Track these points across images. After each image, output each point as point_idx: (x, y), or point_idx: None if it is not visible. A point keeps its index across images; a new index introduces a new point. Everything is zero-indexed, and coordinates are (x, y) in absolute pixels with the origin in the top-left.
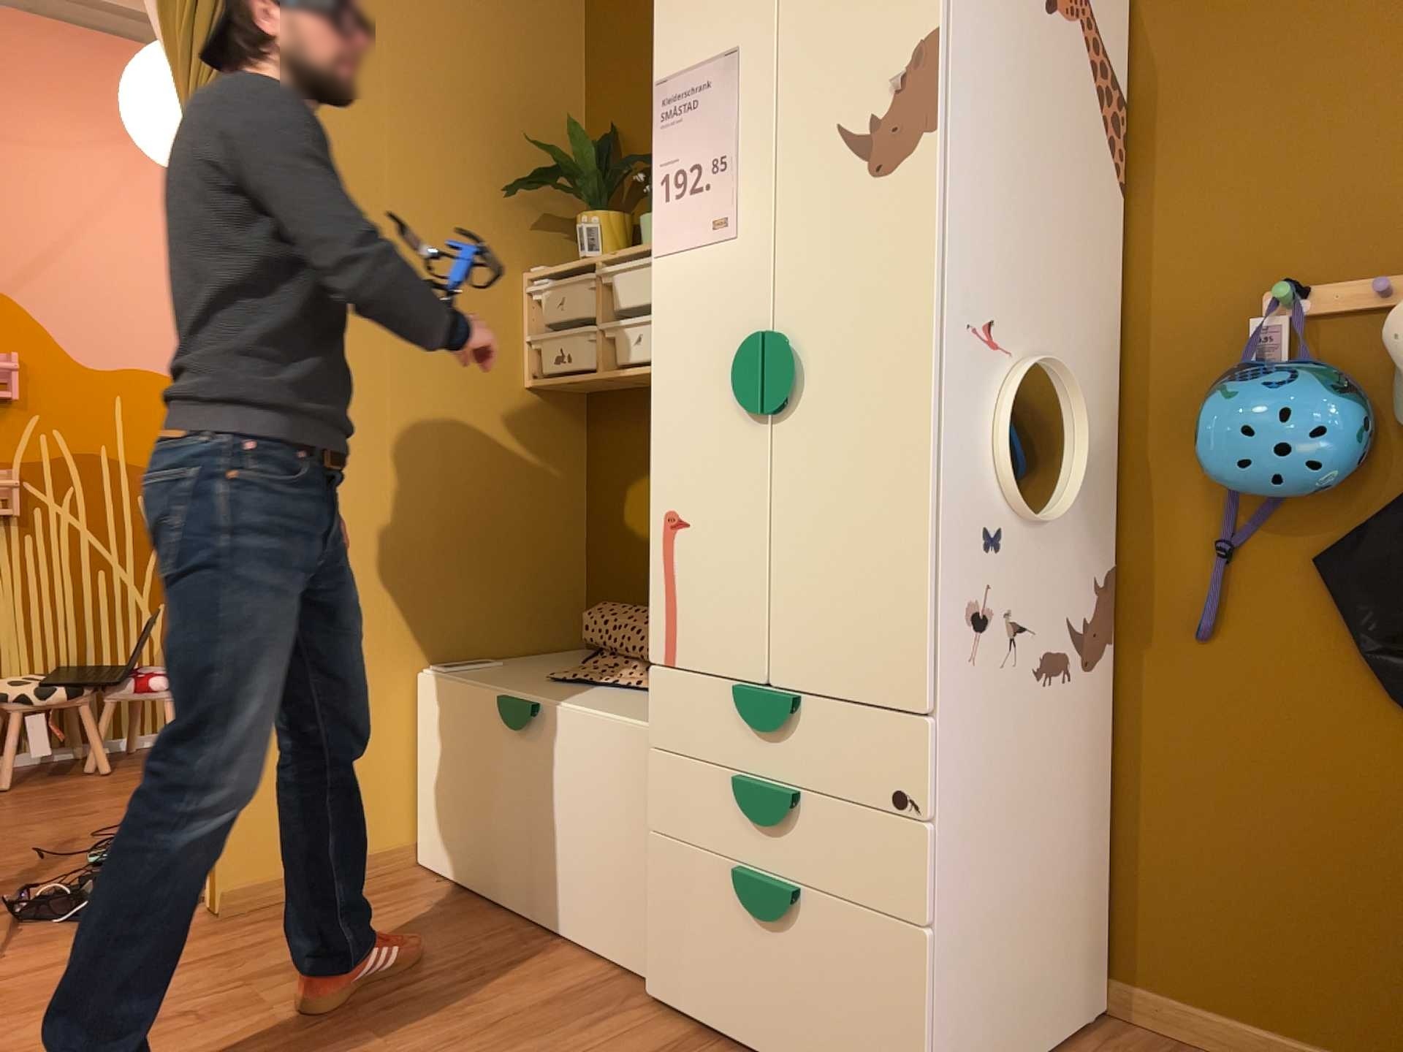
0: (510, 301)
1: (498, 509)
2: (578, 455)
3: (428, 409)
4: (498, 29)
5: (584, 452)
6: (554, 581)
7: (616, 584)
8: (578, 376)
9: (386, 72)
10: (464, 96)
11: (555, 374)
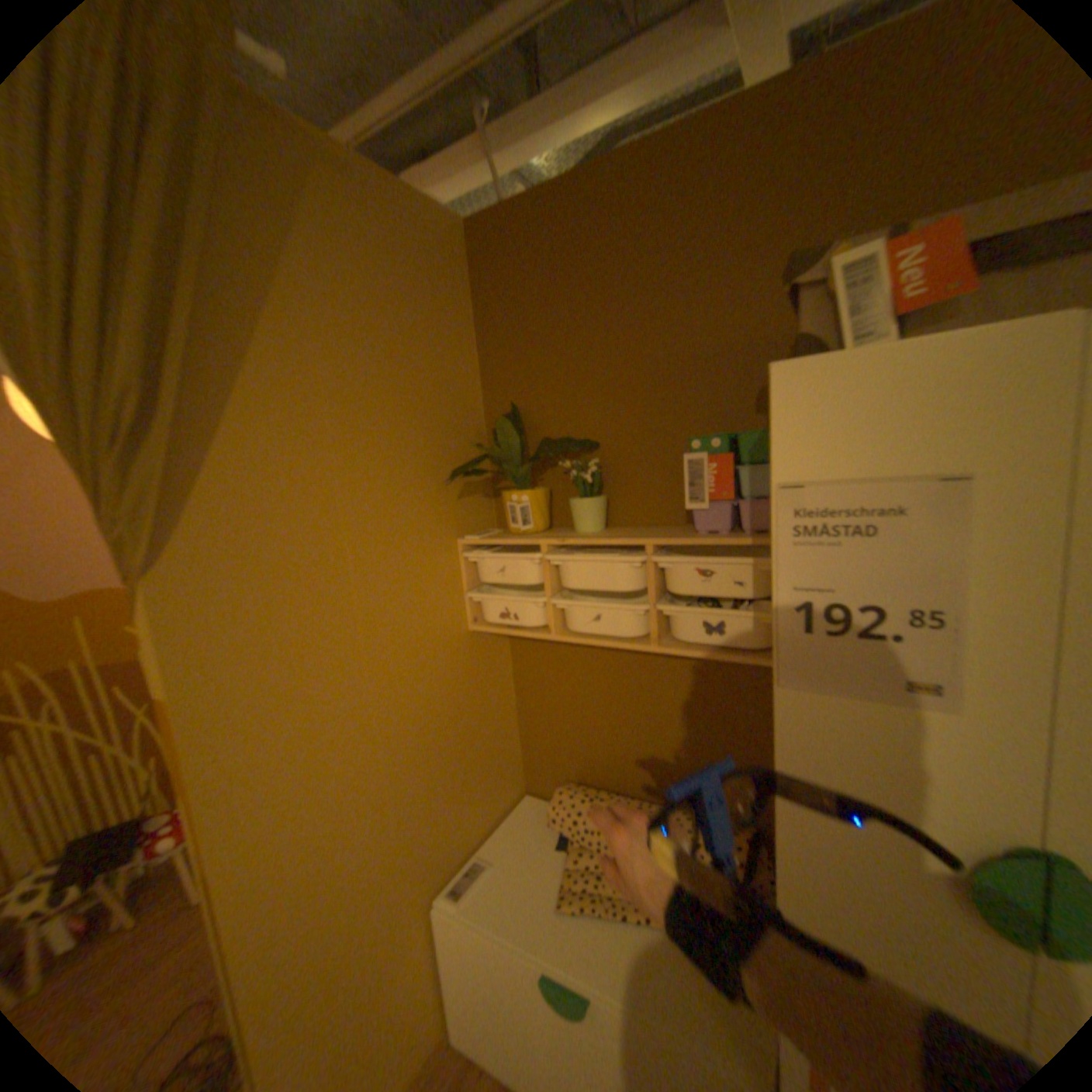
0: (452, 566)
1: (465, 735)
2: (507, 660)
3: (406, 691)
4: (411, 326)
5: (510, 655)
6: (505, 760)
7: (554, 754)
8: (530, 634)
9: (320, 388)
10: (393, 396)
11: (502, 625)
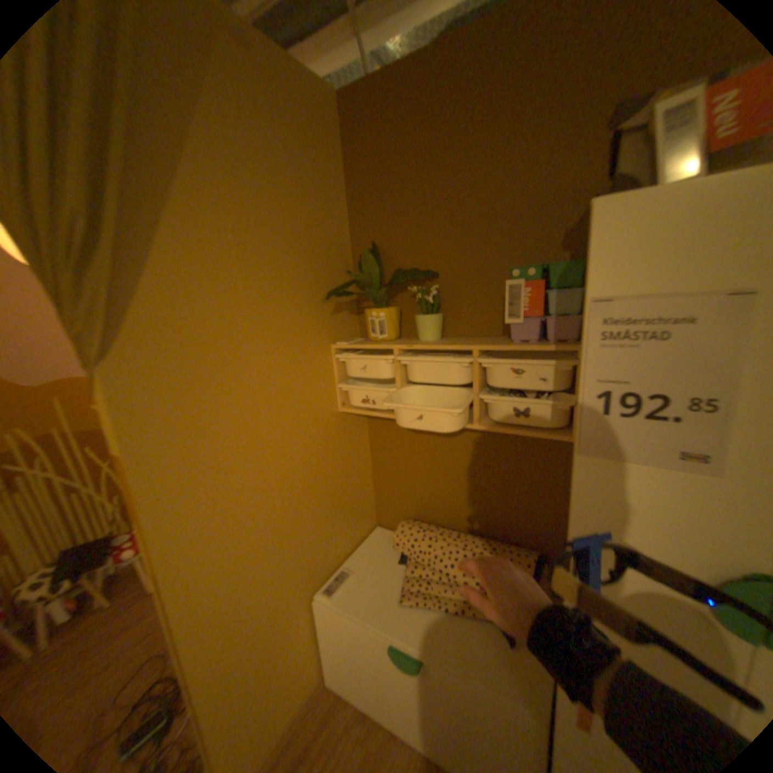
0: (327, 364)
1: (336, 485)
2: (366, 433)
3: (294, 453)
4: (297, 176)
5: (368, 430)
6: (363, 502)
7: (398, 499)
8: (384, 415)
9: (228, 223)
10: (283, 232)
11: (363, 408)
